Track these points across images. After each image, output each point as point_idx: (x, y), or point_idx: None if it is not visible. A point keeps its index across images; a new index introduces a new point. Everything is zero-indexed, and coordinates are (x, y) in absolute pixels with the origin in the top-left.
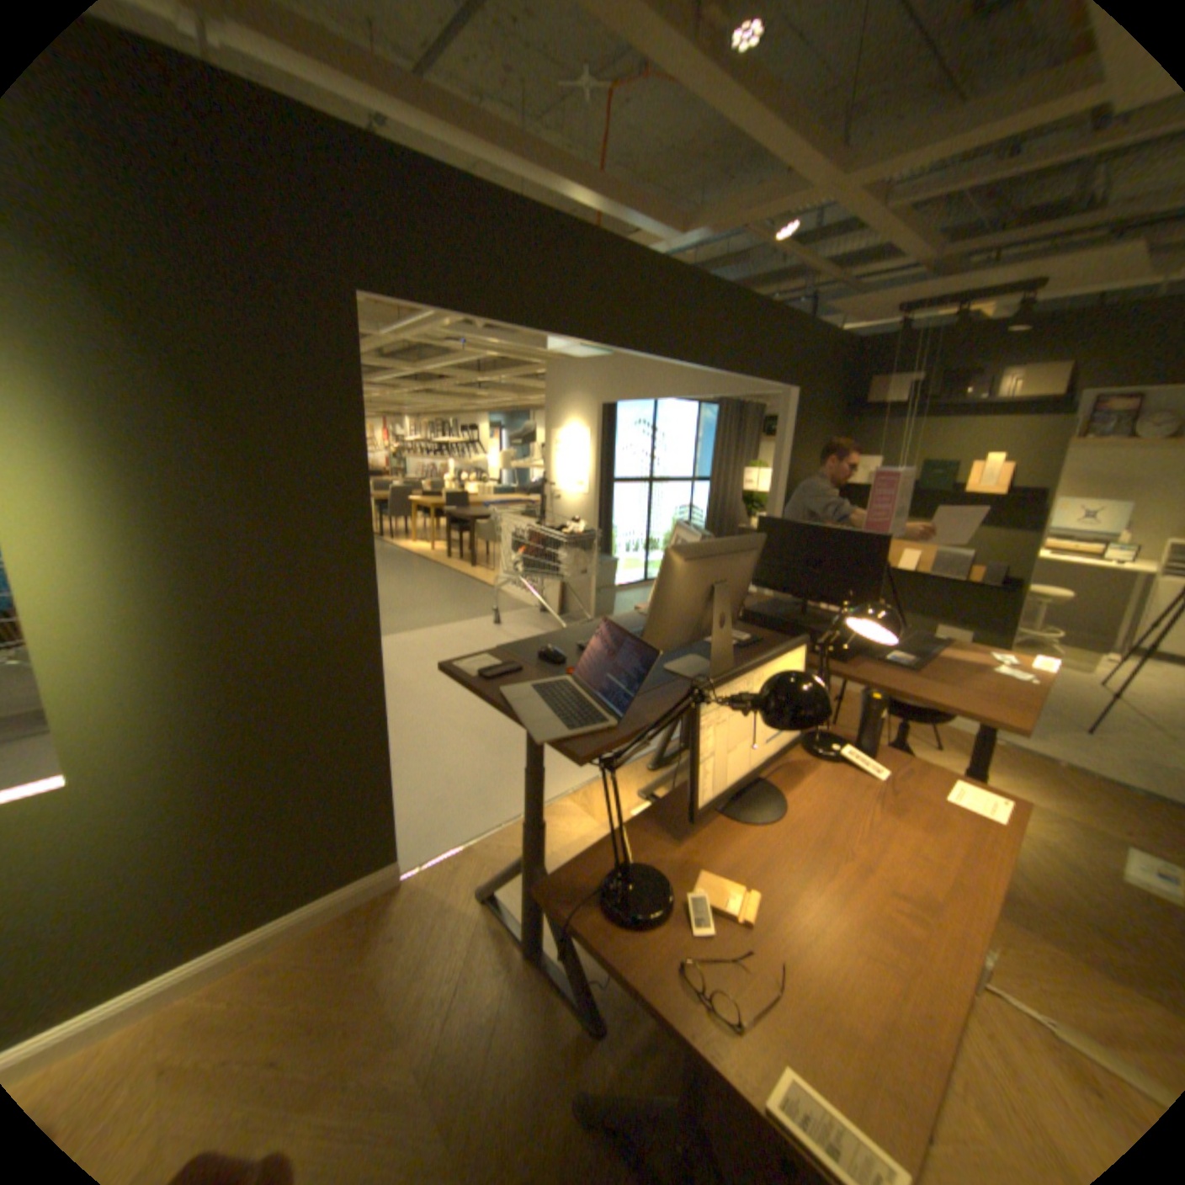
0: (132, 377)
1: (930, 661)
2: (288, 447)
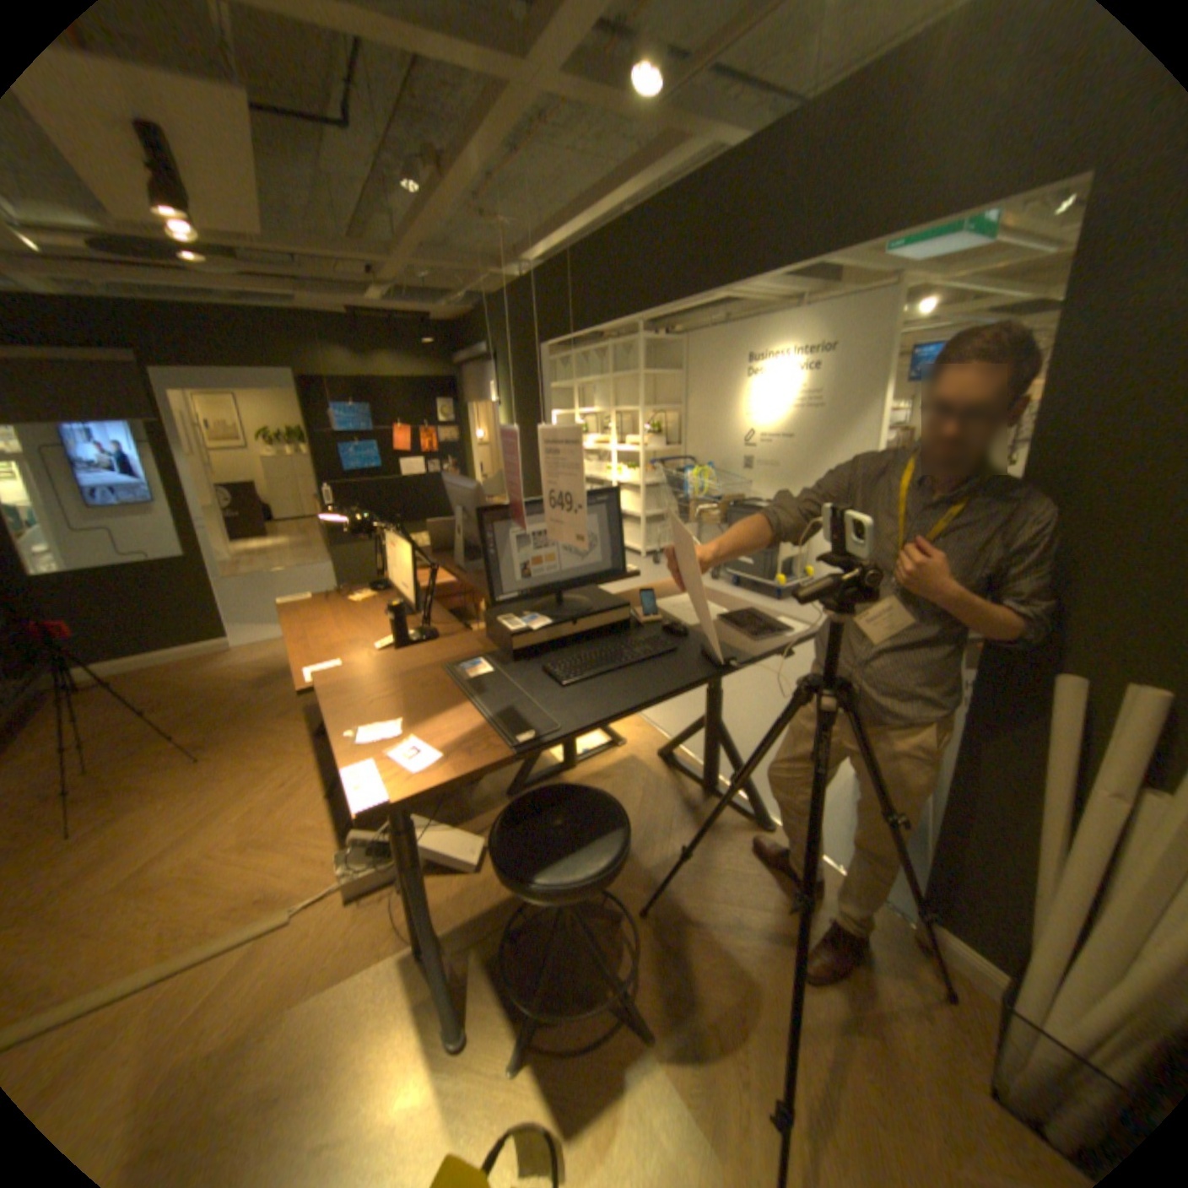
0: (510, 401)
1: (461, 689)
2: (530, 422)
